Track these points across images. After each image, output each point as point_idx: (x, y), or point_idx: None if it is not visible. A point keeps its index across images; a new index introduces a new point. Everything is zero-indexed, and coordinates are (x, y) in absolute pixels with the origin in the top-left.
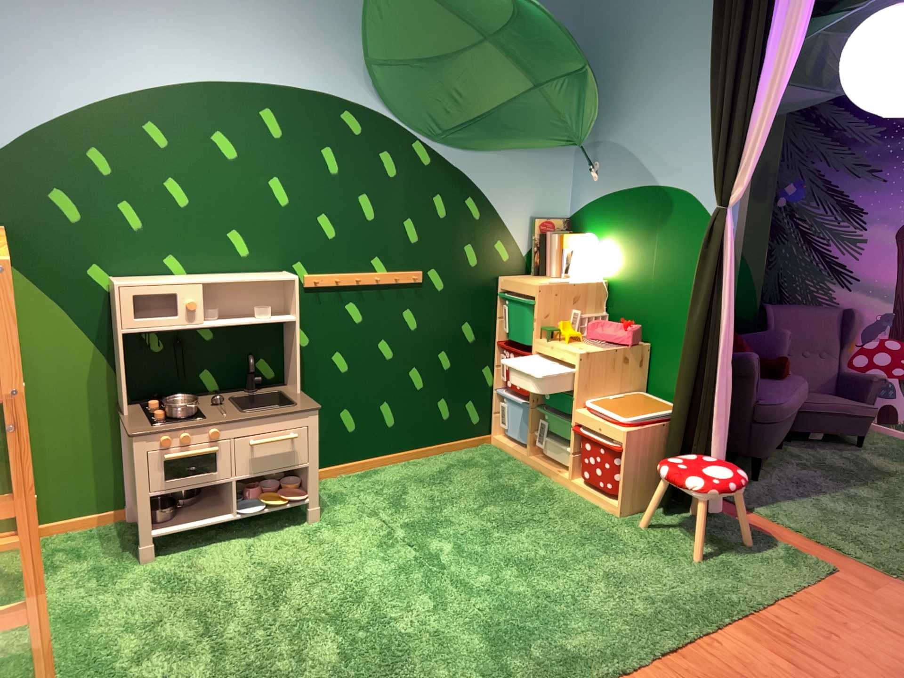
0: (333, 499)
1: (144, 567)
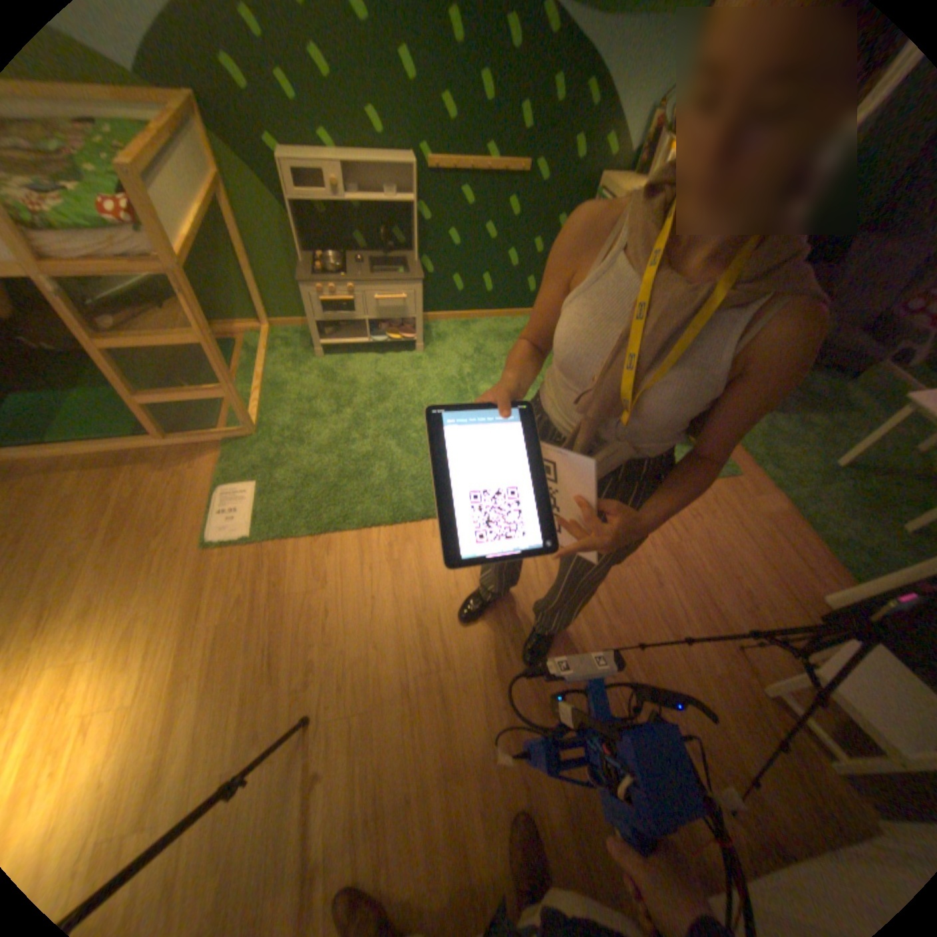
0: (436, 341)
1: (312, 364)
